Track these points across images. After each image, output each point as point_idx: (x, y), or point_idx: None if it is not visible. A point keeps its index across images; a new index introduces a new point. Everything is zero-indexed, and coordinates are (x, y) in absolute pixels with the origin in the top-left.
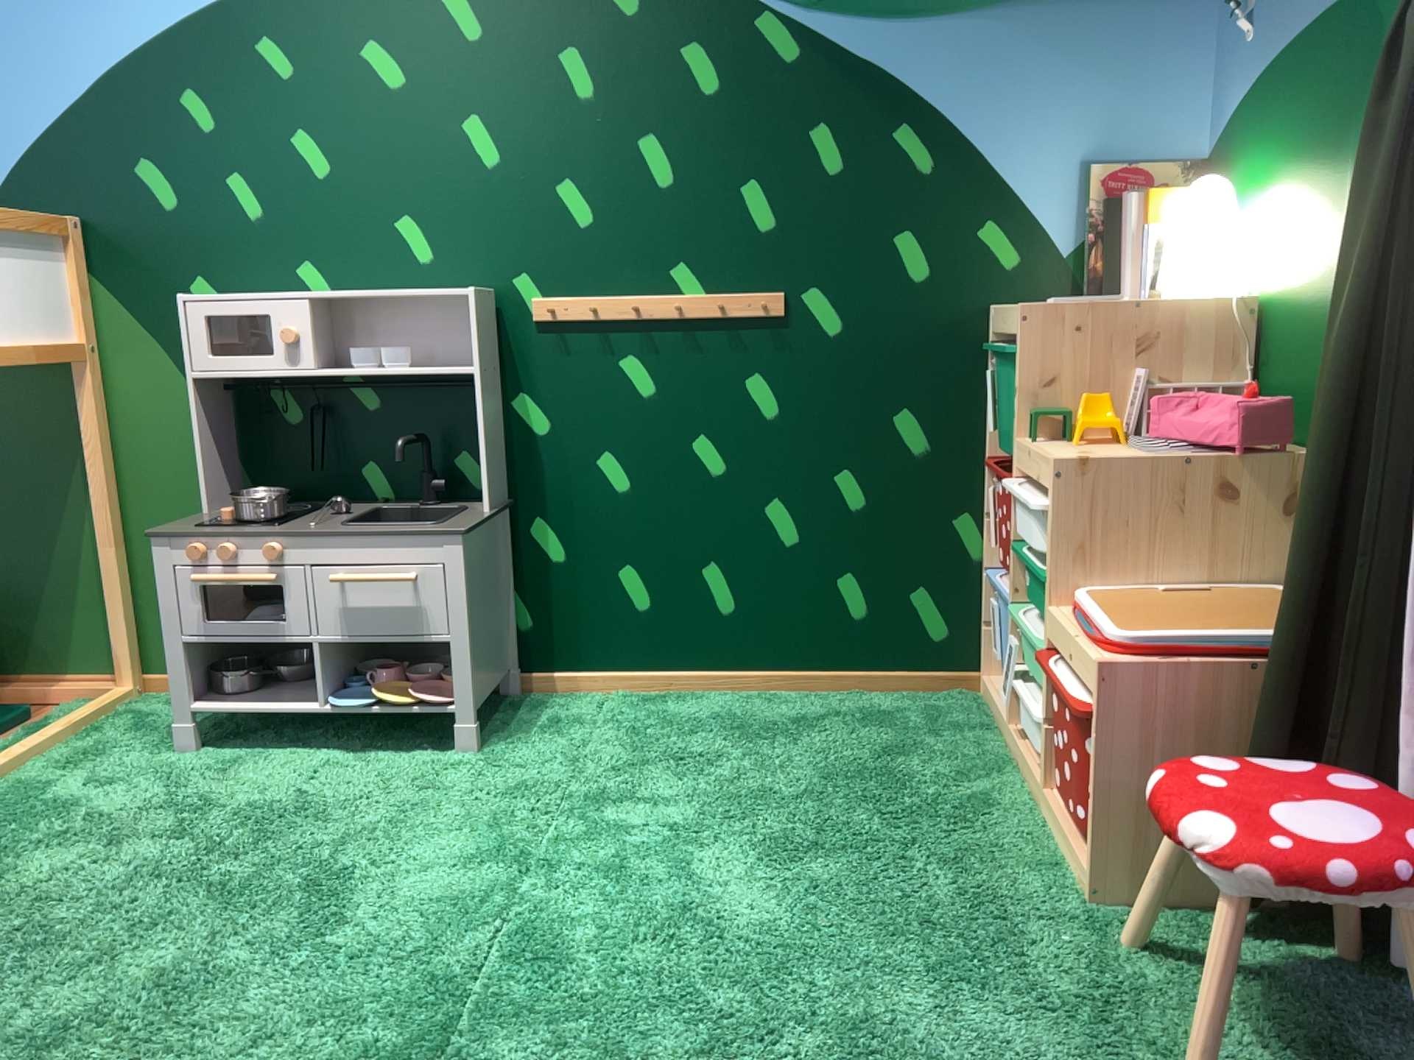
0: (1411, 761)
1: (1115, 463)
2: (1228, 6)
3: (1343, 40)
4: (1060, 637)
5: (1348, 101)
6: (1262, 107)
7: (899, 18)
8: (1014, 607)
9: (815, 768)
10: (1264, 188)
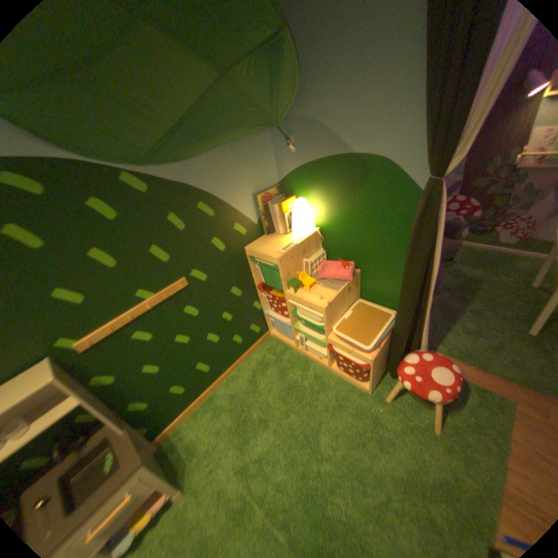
0: (430, 345)
1: (334, 300)
2: (288, 141)
3: (348, 166)
4: (337, 345)
5: (353, 185)
6: (307, 174)
7: (183, 160)
8: (293, 326)
9: (275, 399)
10: (314, 198)
